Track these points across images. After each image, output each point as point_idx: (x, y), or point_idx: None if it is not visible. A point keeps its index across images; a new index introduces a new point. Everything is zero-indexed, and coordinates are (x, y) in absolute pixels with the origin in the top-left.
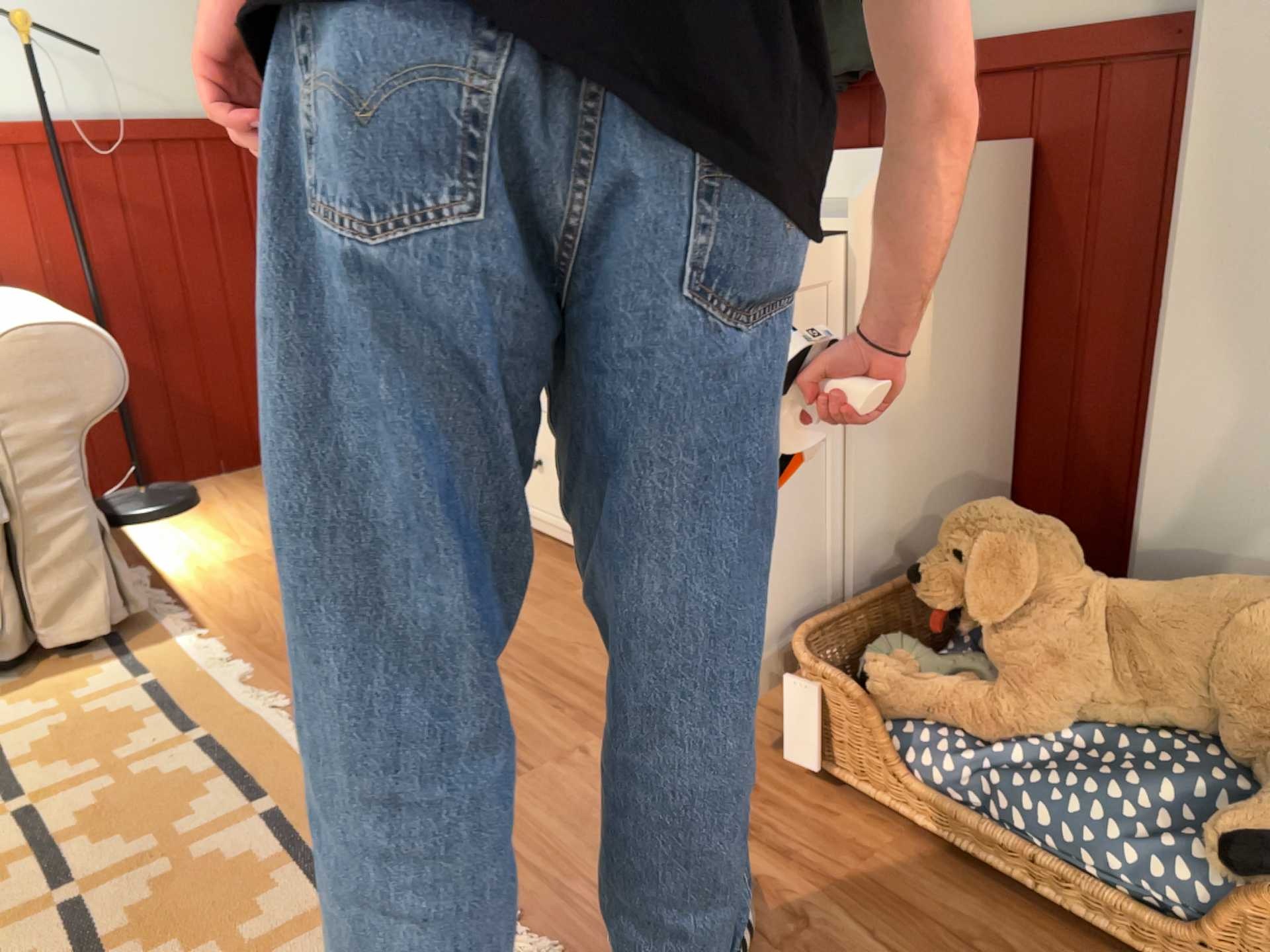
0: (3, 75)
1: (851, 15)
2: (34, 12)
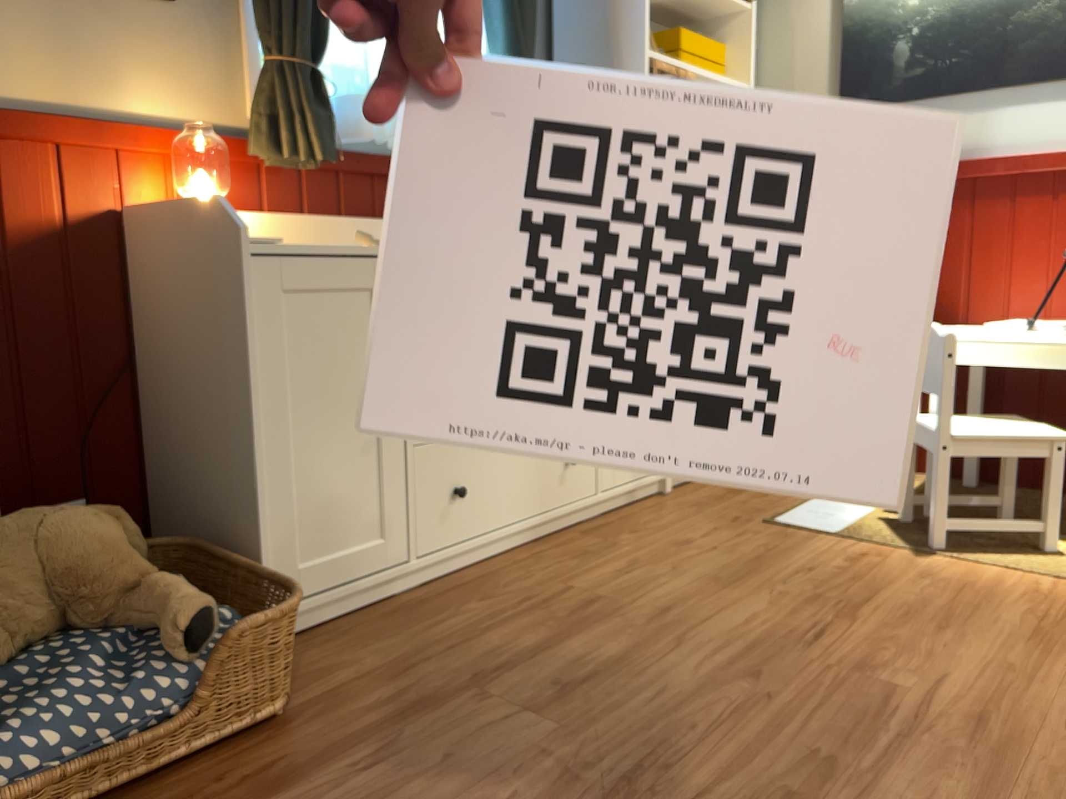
0: None
1: None
2: None
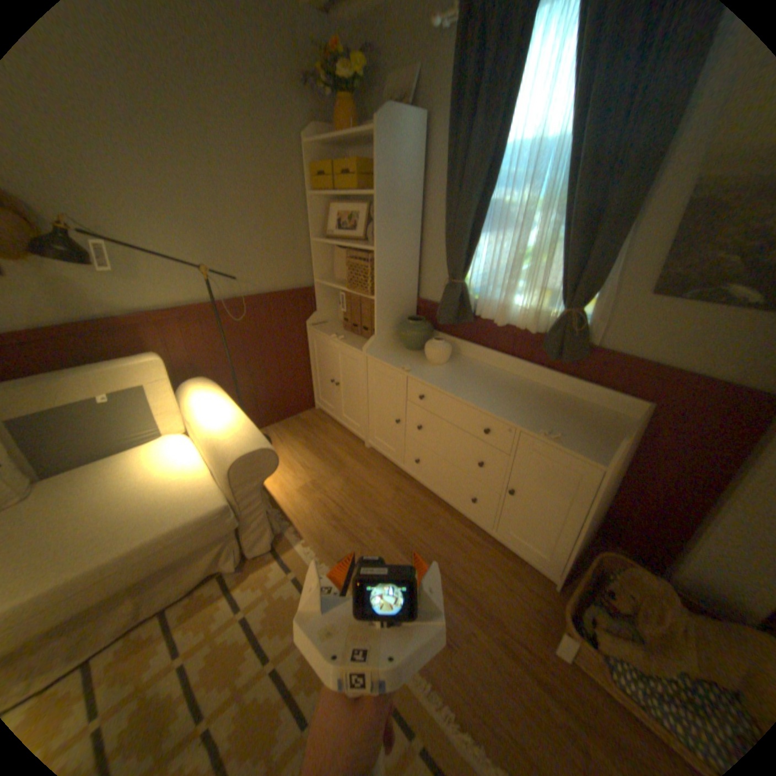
0: (191, 281)
1: (587, 332)
2: (203, 252)
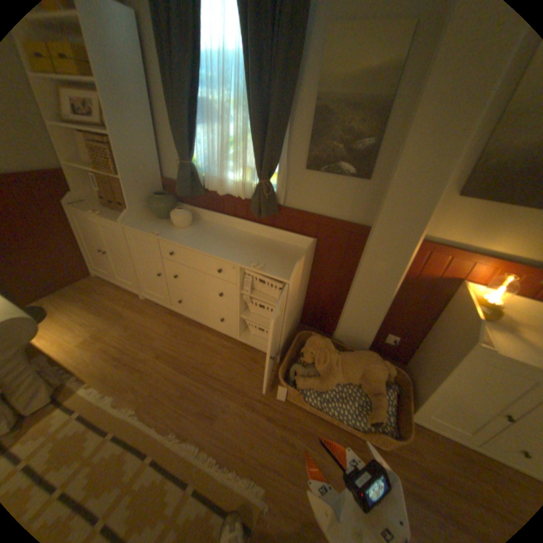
0: None
1: (274, 197)
2: None
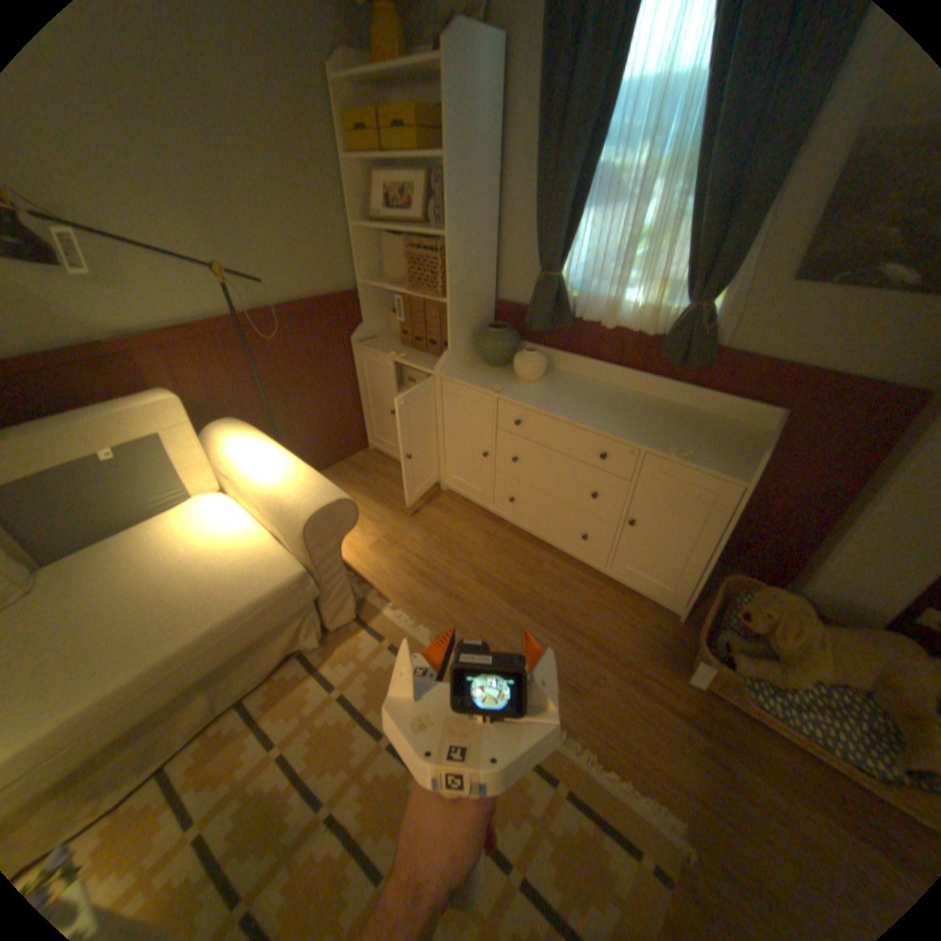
0: (197, 287)
1: (716, 331)
2: (209, 245)
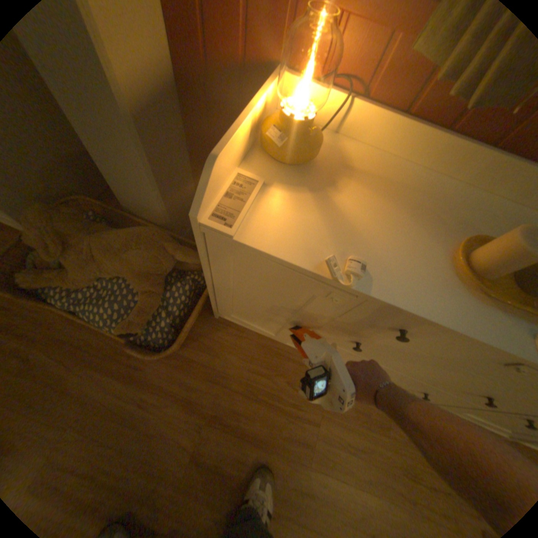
0: None
1: None
2: None
